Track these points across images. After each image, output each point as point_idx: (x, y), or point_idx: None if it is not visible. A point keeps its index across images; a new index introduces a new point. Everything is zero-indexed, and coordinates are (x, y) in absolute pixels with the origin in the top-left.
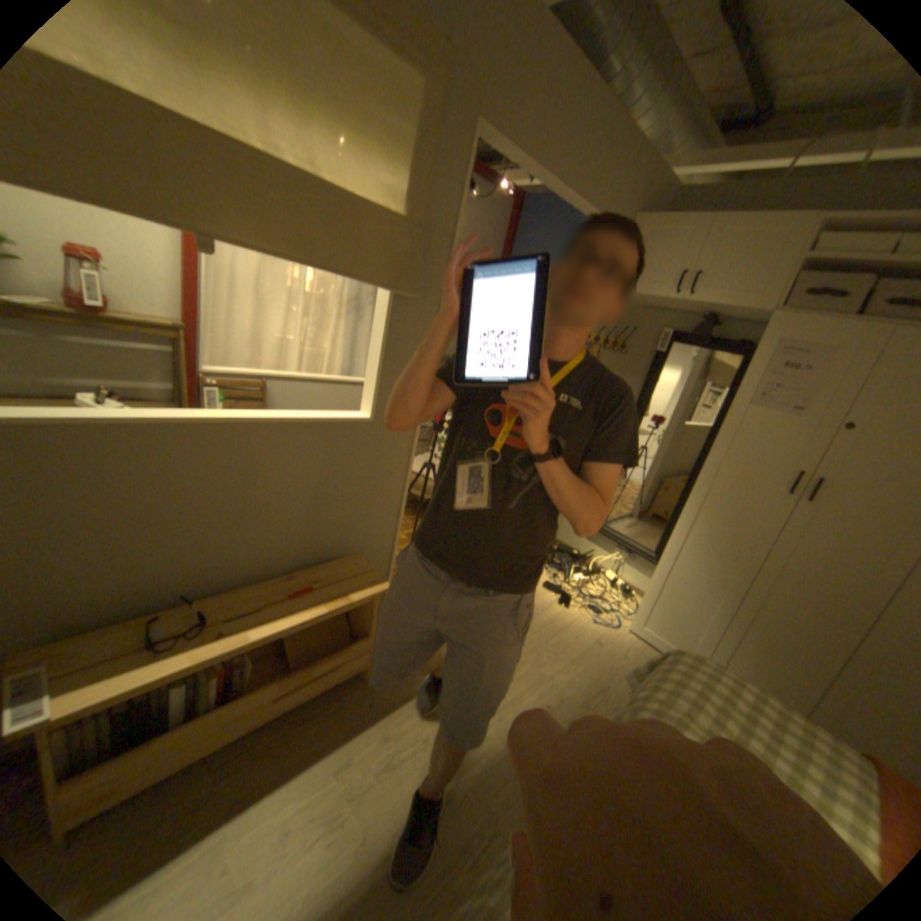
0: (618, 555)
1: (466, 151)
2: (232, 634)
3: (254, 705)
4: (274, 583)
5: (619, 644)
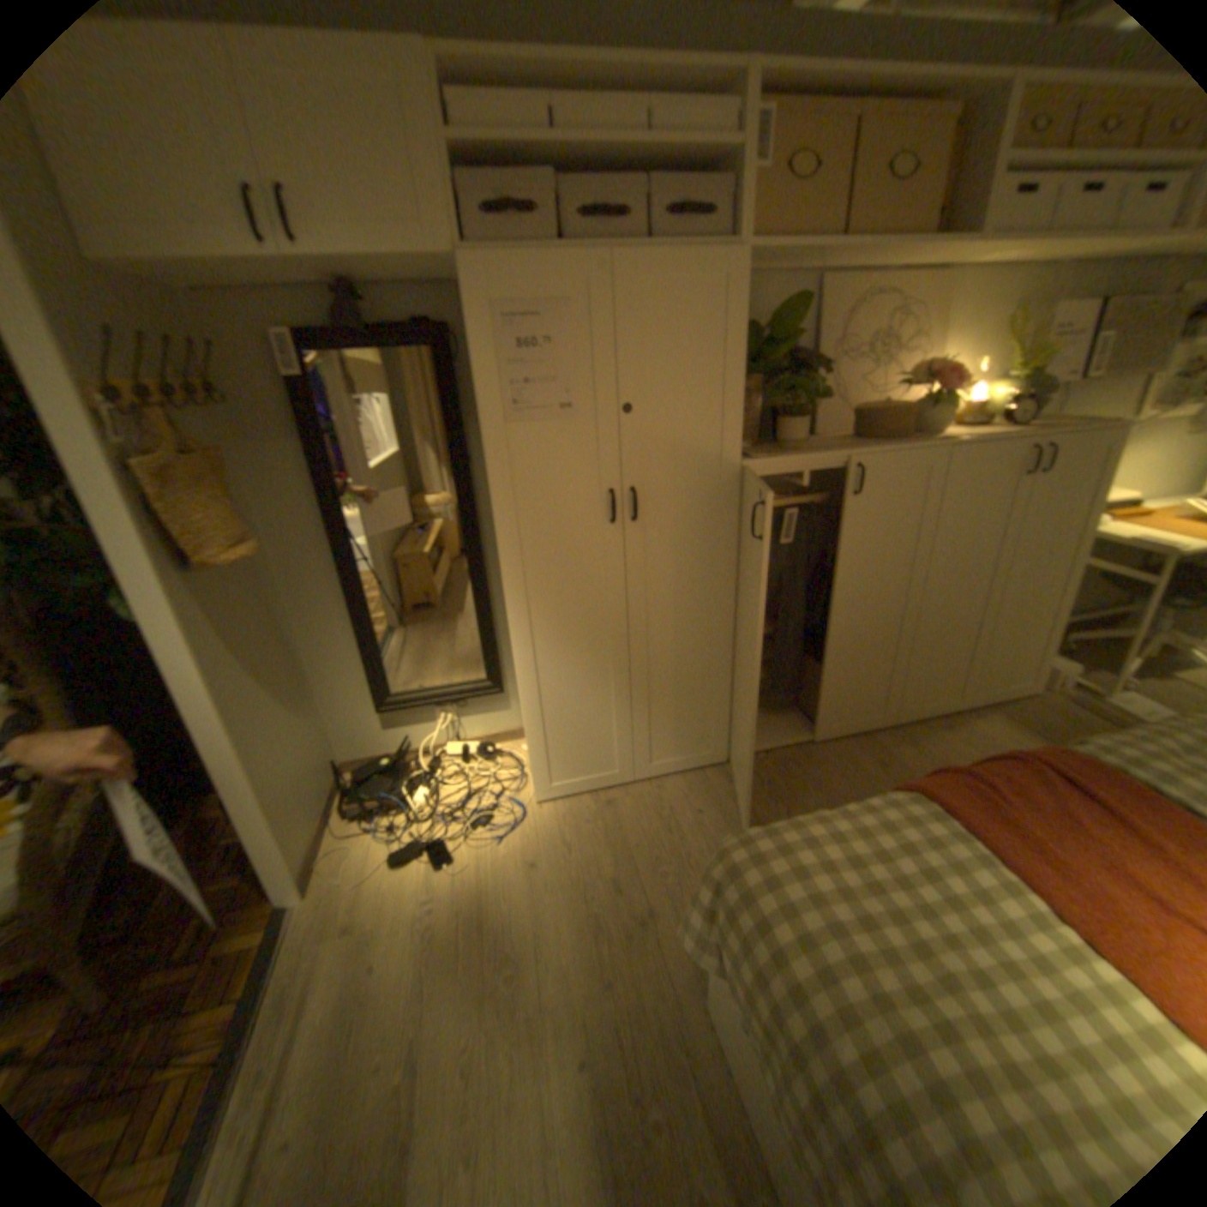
0: (447, 719)
1: None
2: None
3: None
4: None
5: (547, 837)
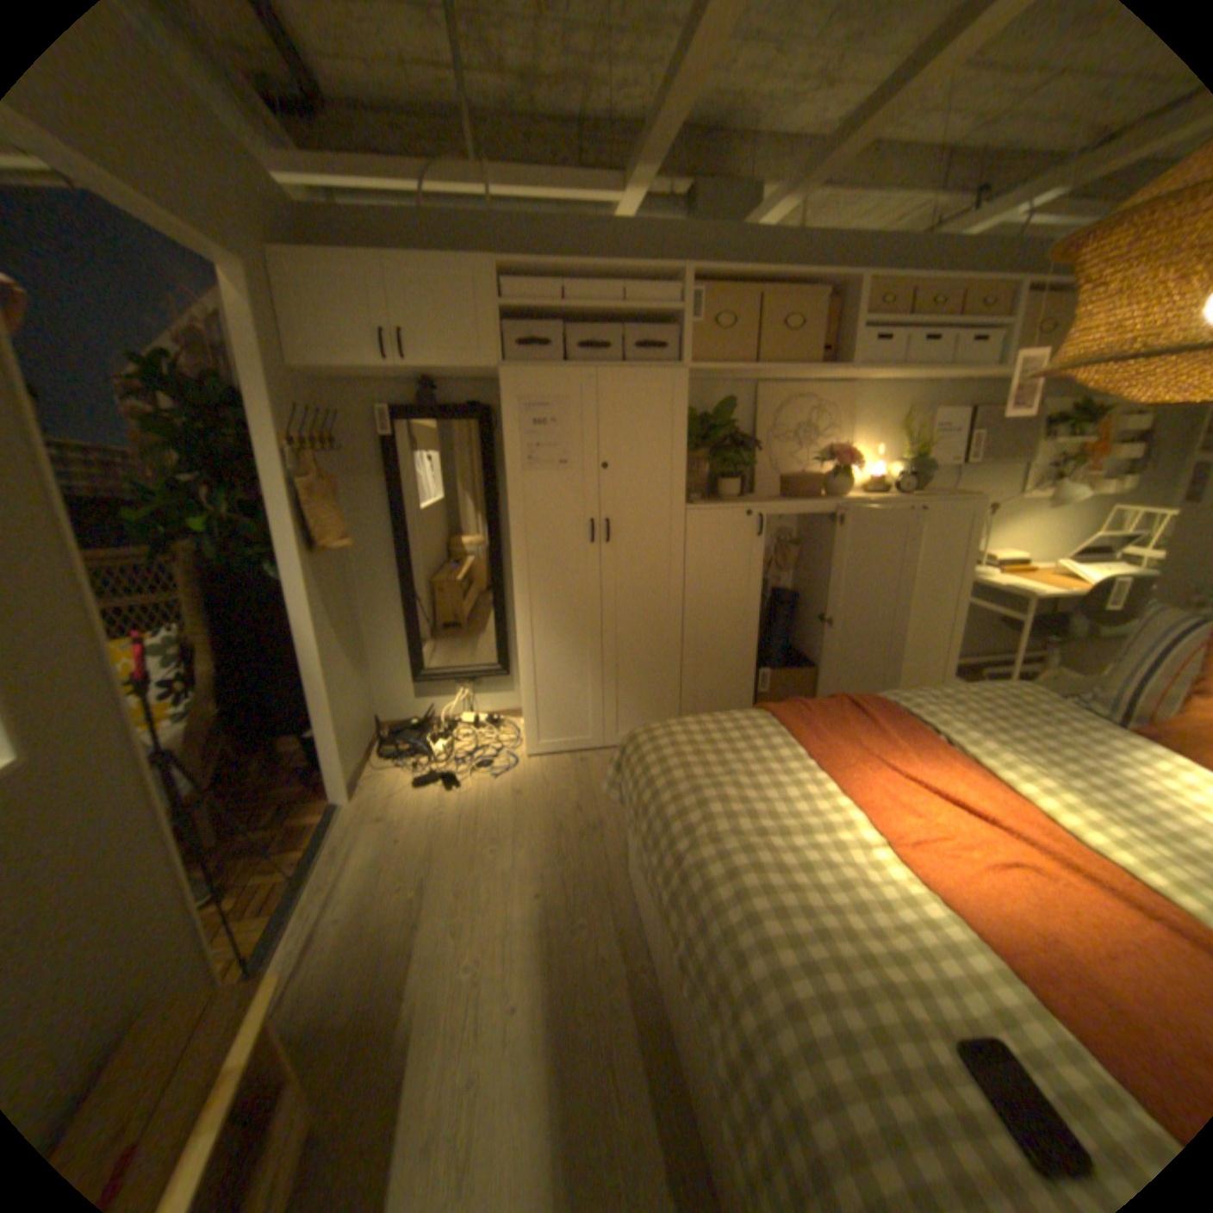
0: (466, 691)
1: None
2: None
3: None
4: None
5: (532, 777)
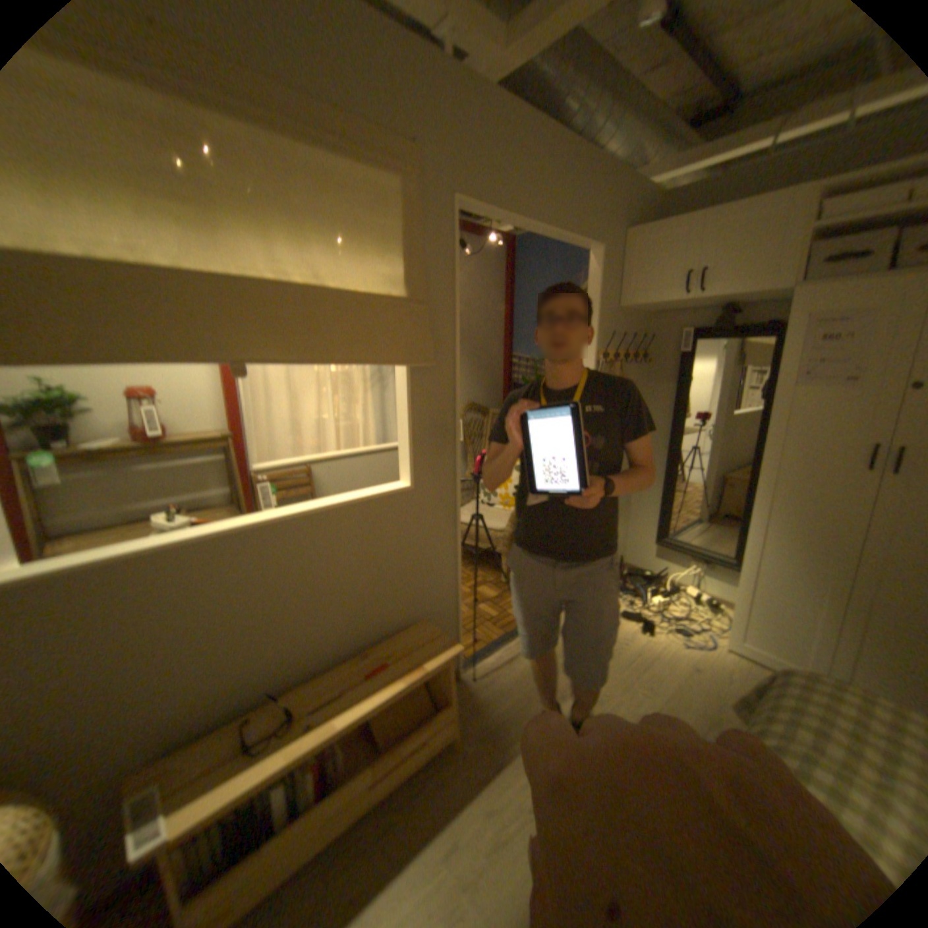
0: (696, 568)
1: (450, 224)
2: (320, 726)
3: (353, 795)
4: (351, 665)
5: (721, 668)
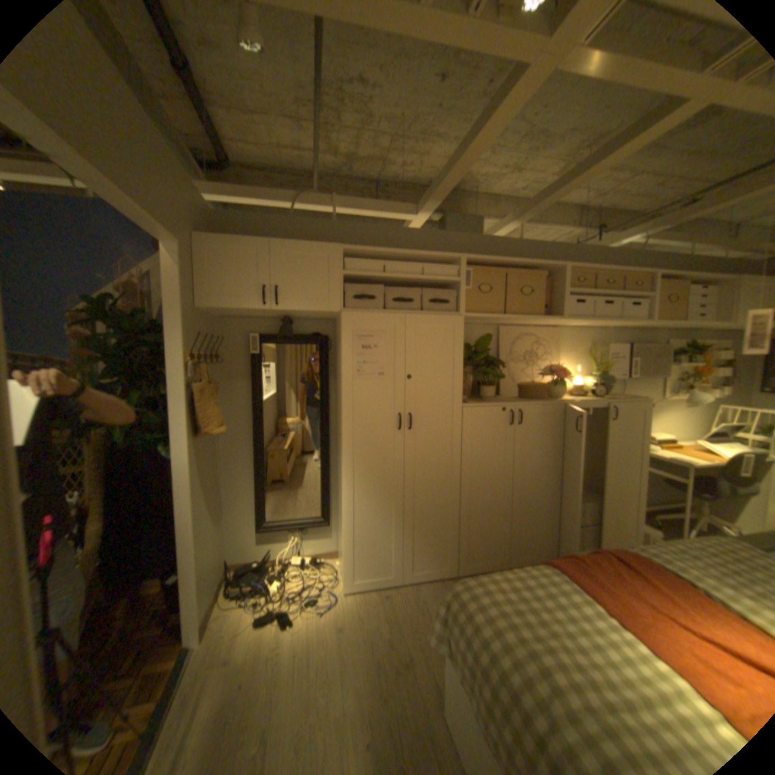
0: (296, 539)
1: None
2: None
3: None
4: None
5: (349, 614)
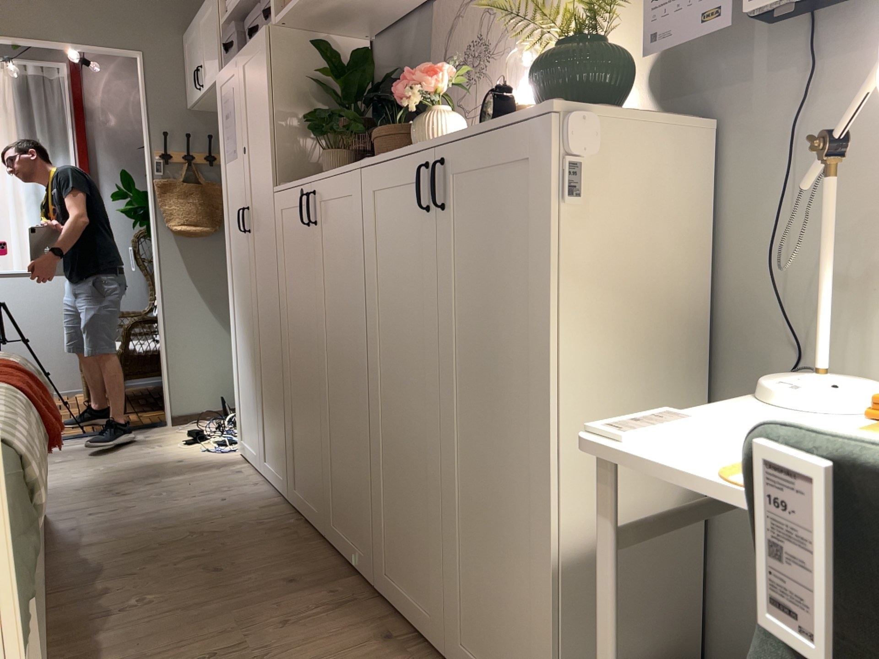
0: None
1: None
2: None
3: None
4: None
5: (205, 461)
